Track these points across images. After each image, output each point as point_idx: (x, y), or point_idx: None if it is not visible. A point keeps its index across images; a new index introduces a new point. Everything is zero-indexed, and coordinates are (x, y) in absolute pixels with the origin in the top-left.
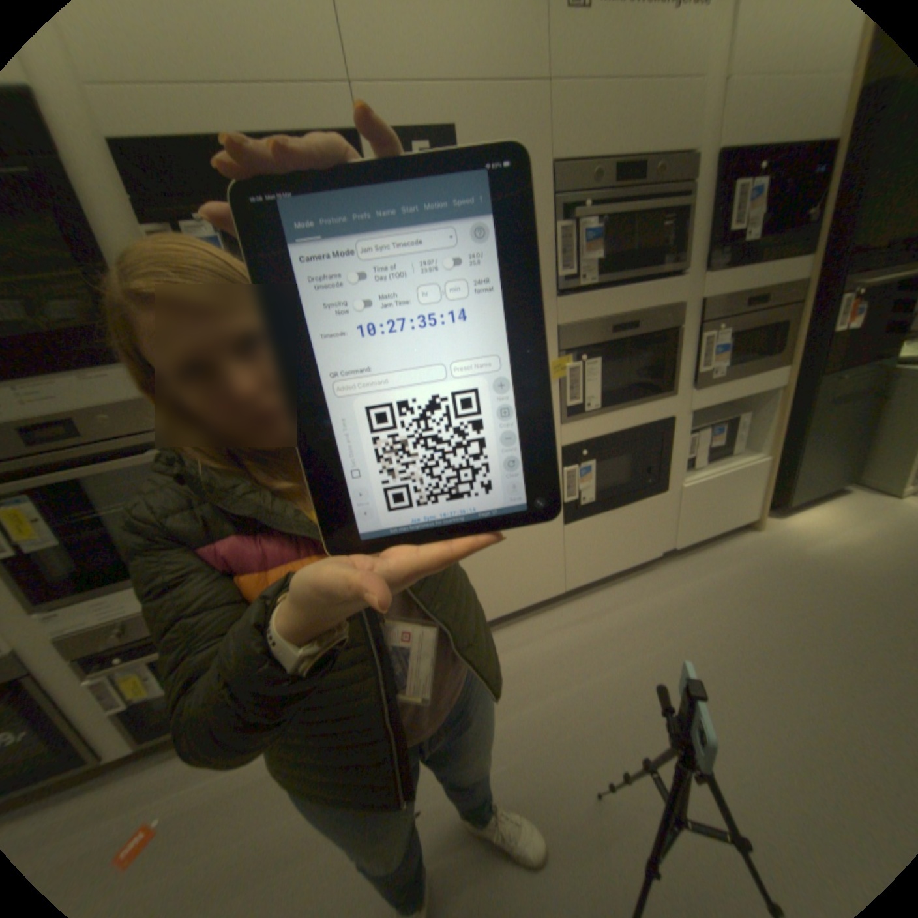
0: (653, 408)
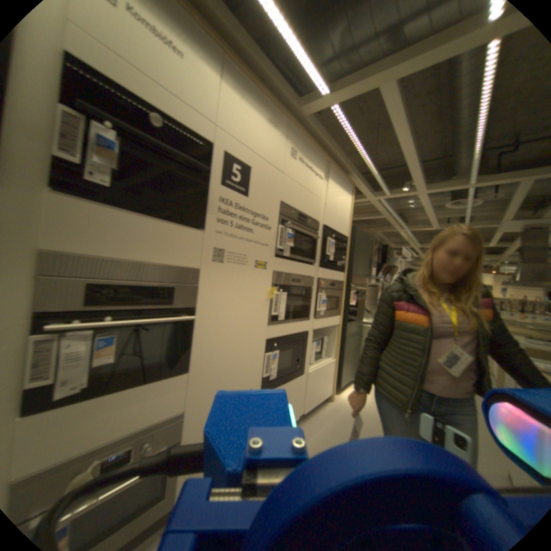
0: (302, 324)
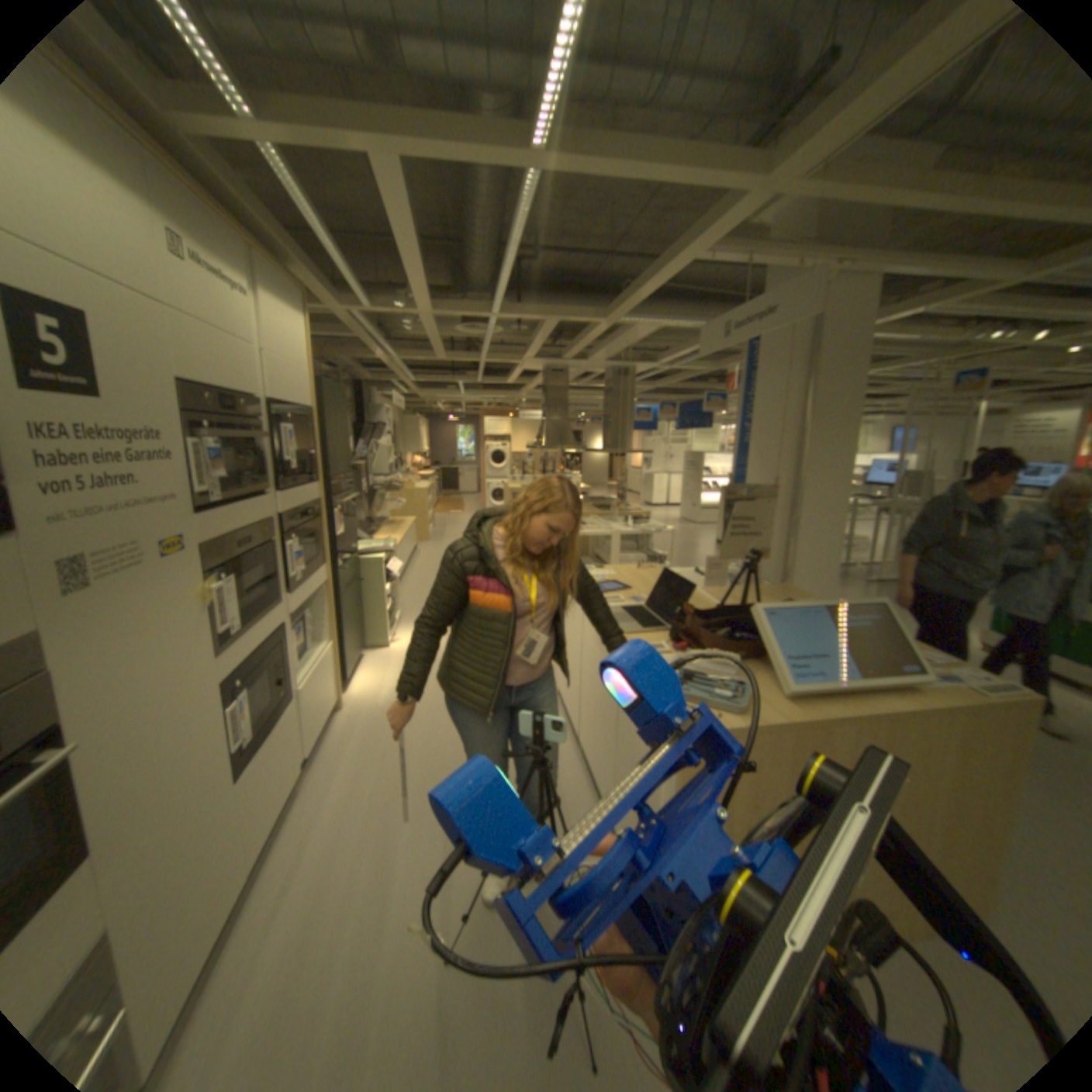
0: (269, 618)
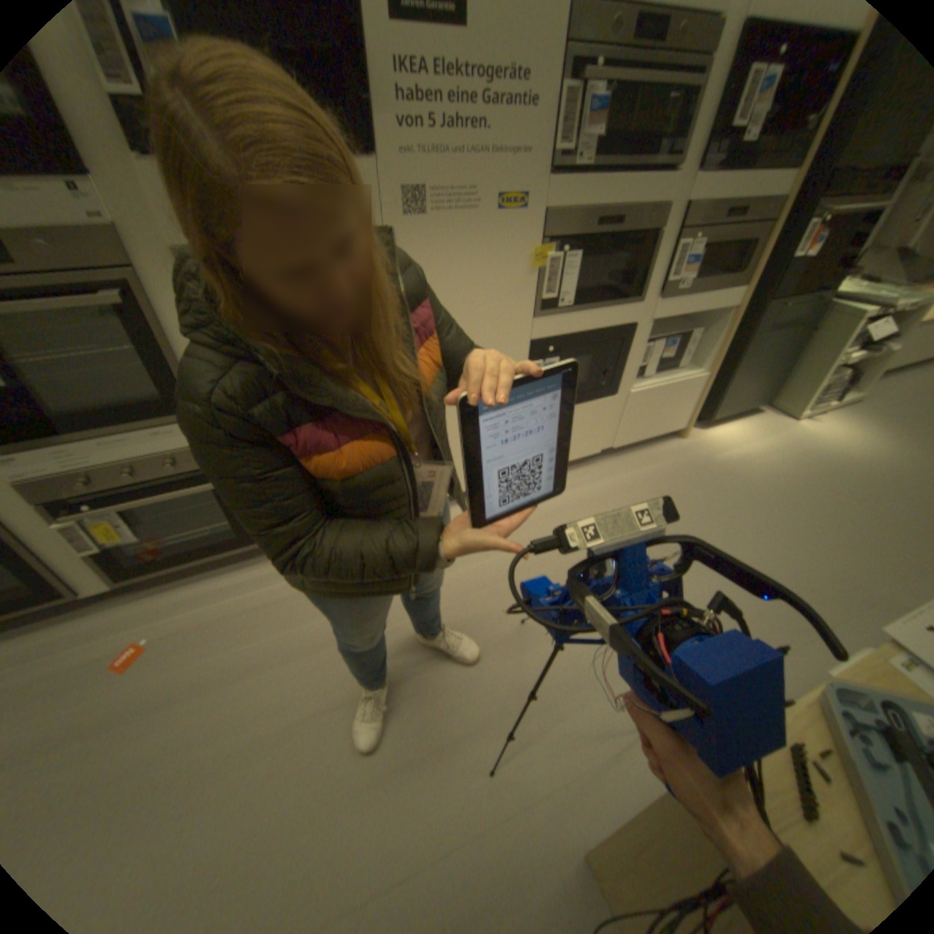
0: (620, 313)
